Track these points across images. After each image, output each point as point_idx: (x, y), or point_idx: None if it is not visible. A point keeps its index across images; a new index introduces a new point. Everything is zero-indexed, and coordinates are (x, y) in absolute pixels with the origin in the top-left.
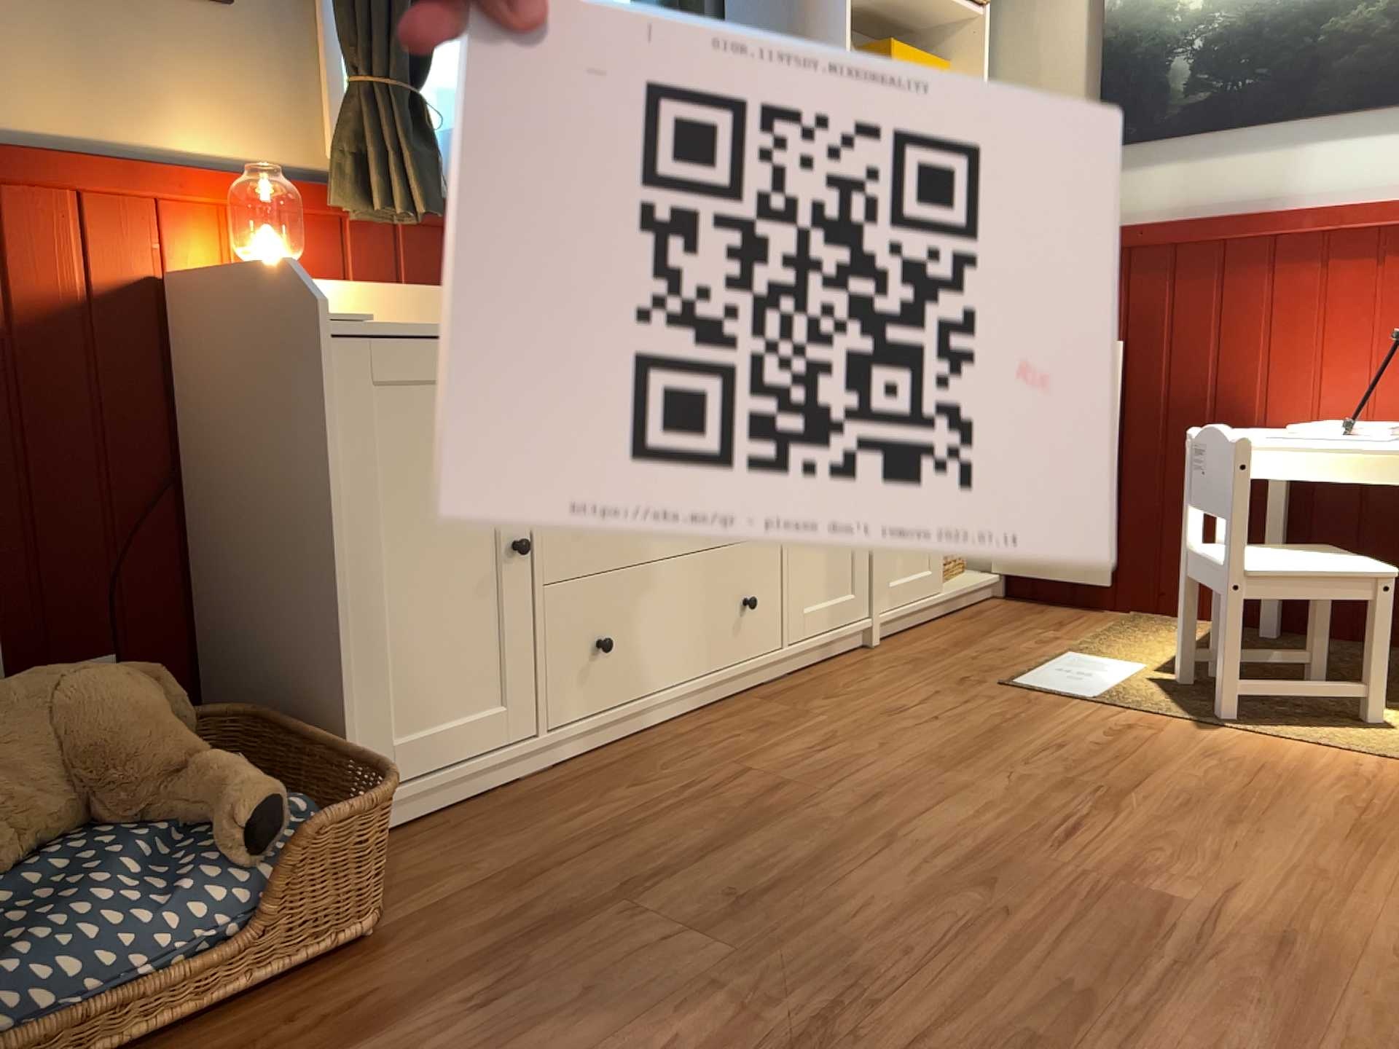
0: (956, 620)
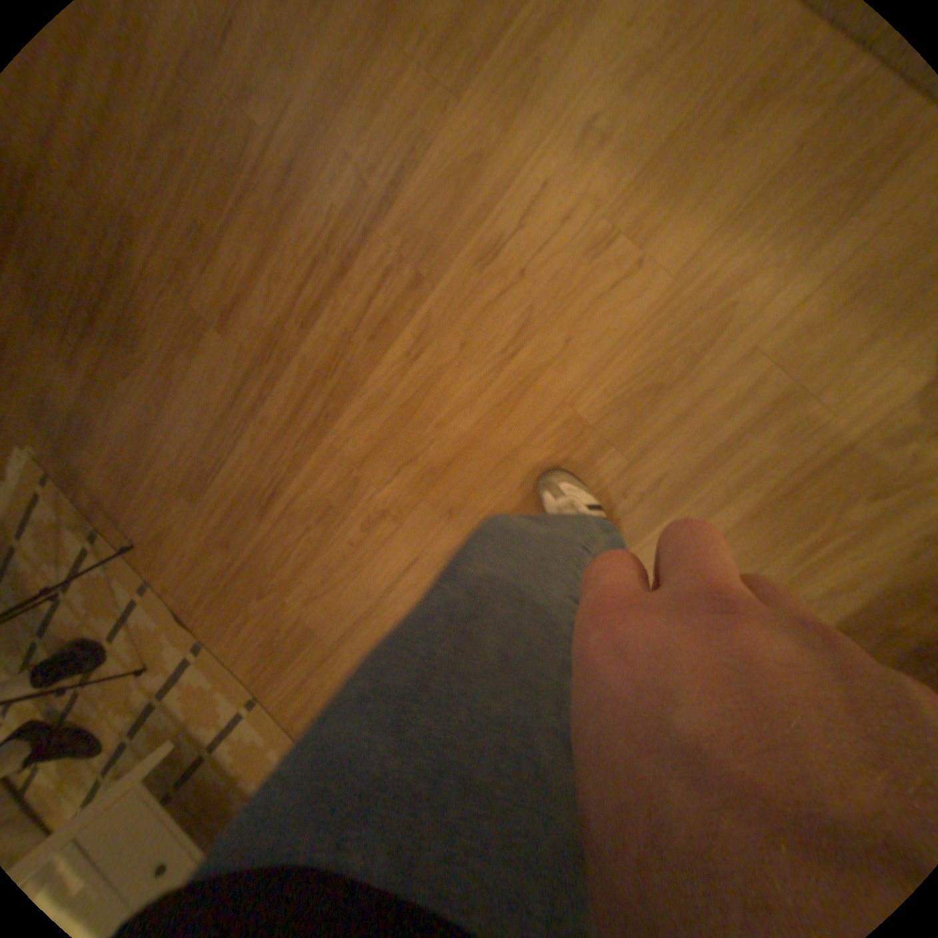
0: None
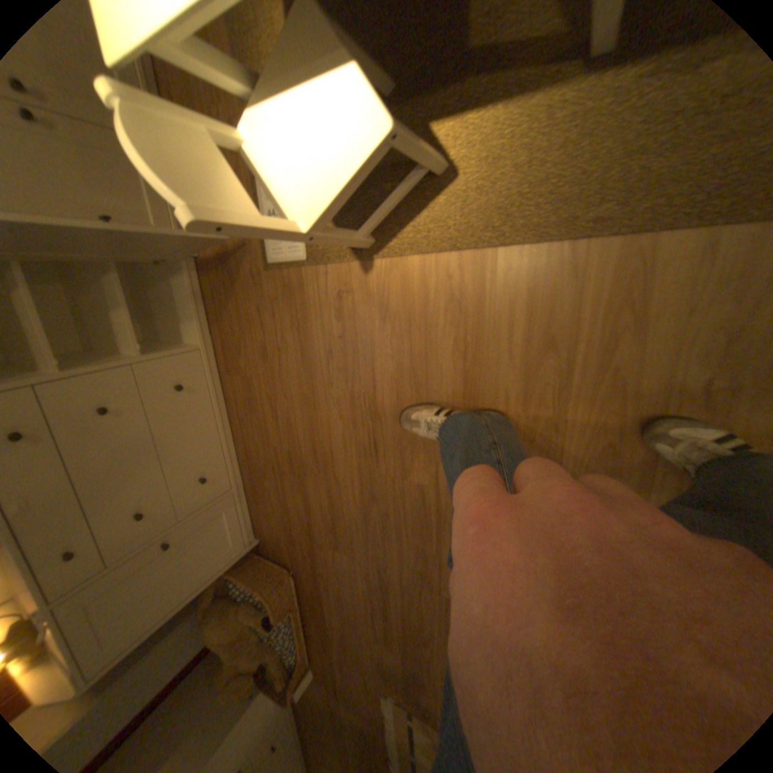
0: None
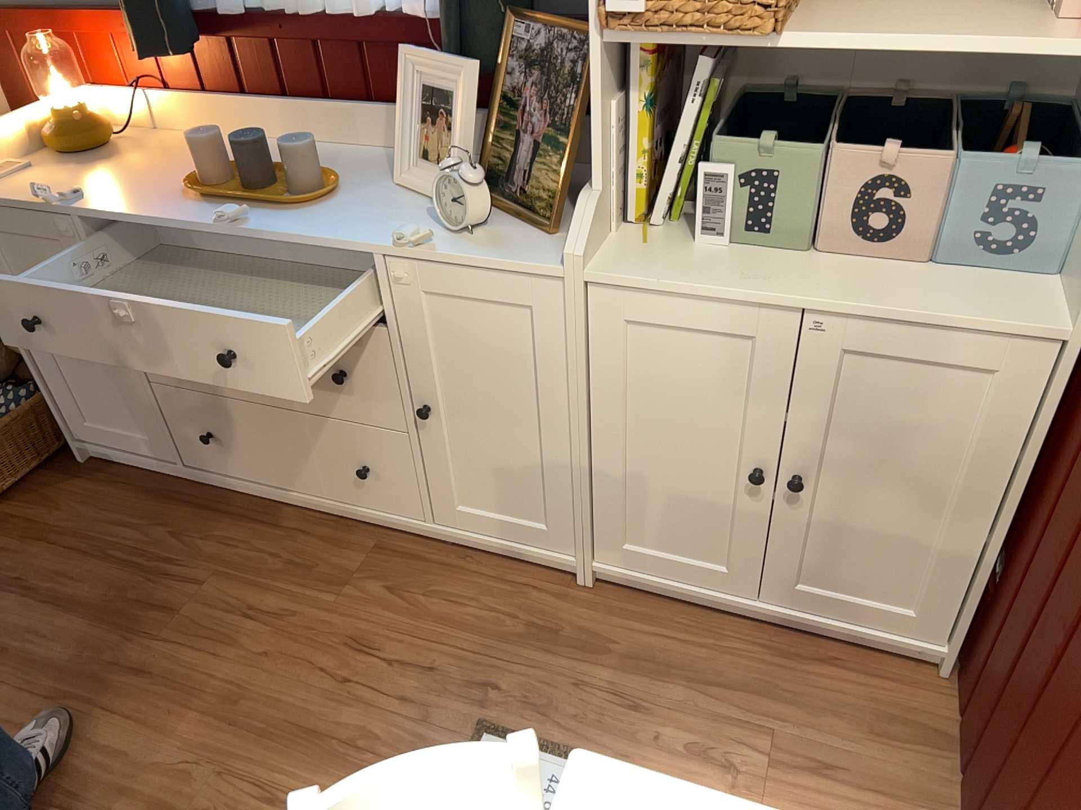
0: (756, 637)
